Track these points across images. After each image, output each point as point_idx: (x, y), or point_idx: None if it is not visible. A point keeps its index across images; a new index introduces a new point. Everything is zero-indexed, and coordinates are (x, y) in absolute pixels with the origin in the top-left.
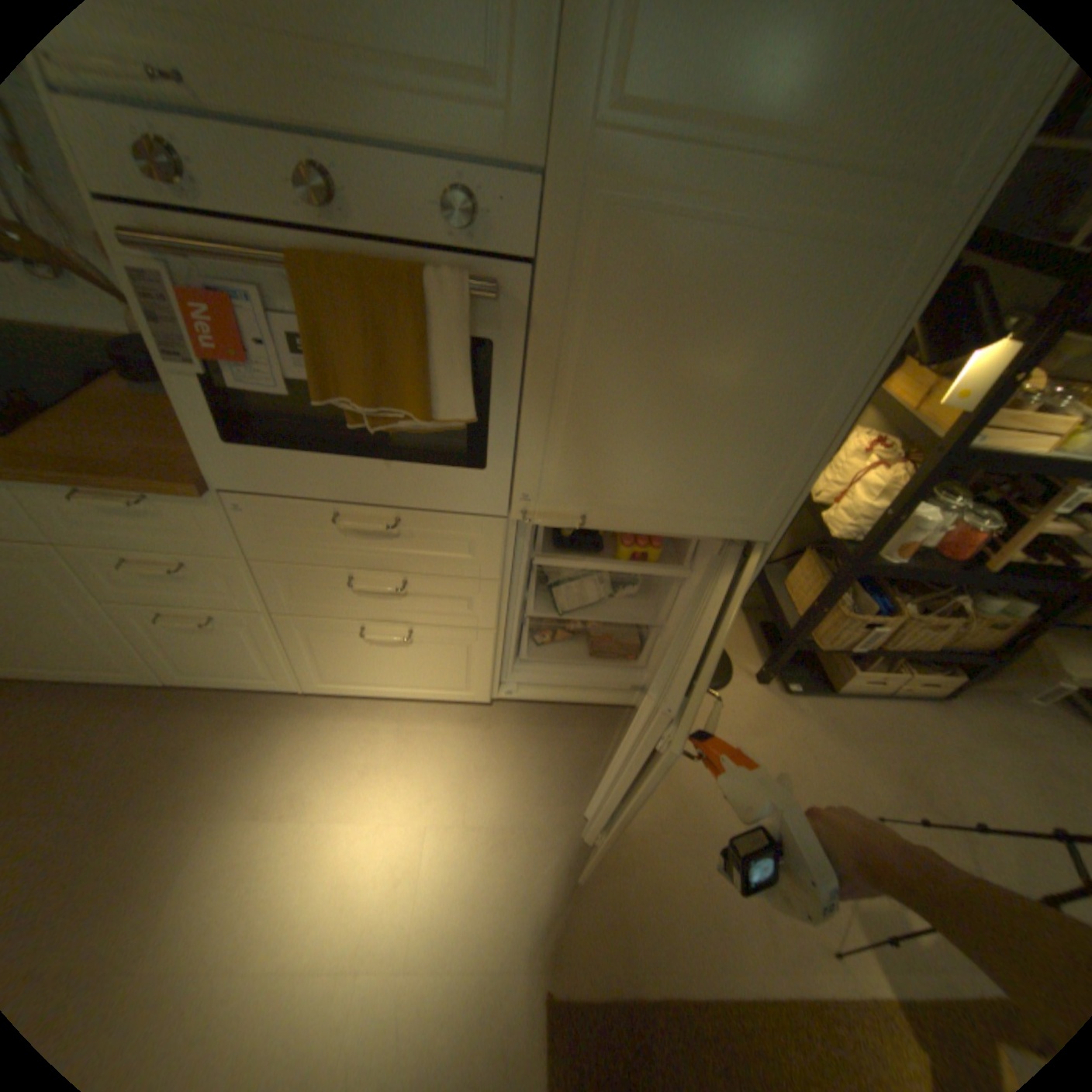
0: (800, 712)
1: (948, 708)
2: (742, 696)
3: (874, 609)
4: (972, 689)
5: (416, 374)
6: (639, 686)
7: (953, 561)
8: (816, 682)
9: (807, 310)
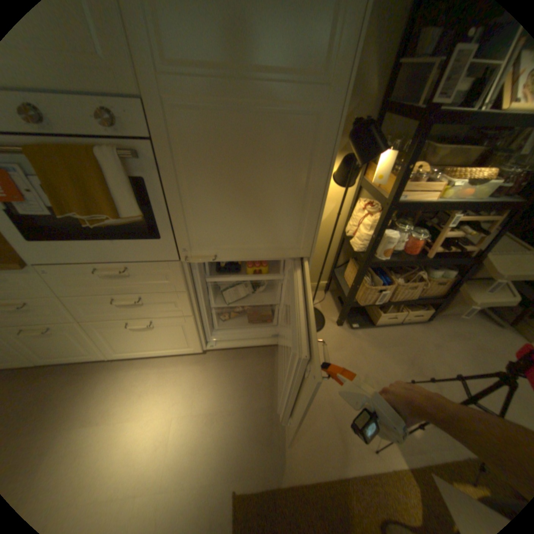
0: (358, 336)
1: (428, 325)
2: (329, 333)
3: (381, 283)
4: (438, 315)
5: (103, 197)
6: (271, 334)
7: (411, 255)
8: (365, 321)
9: (285, 146)
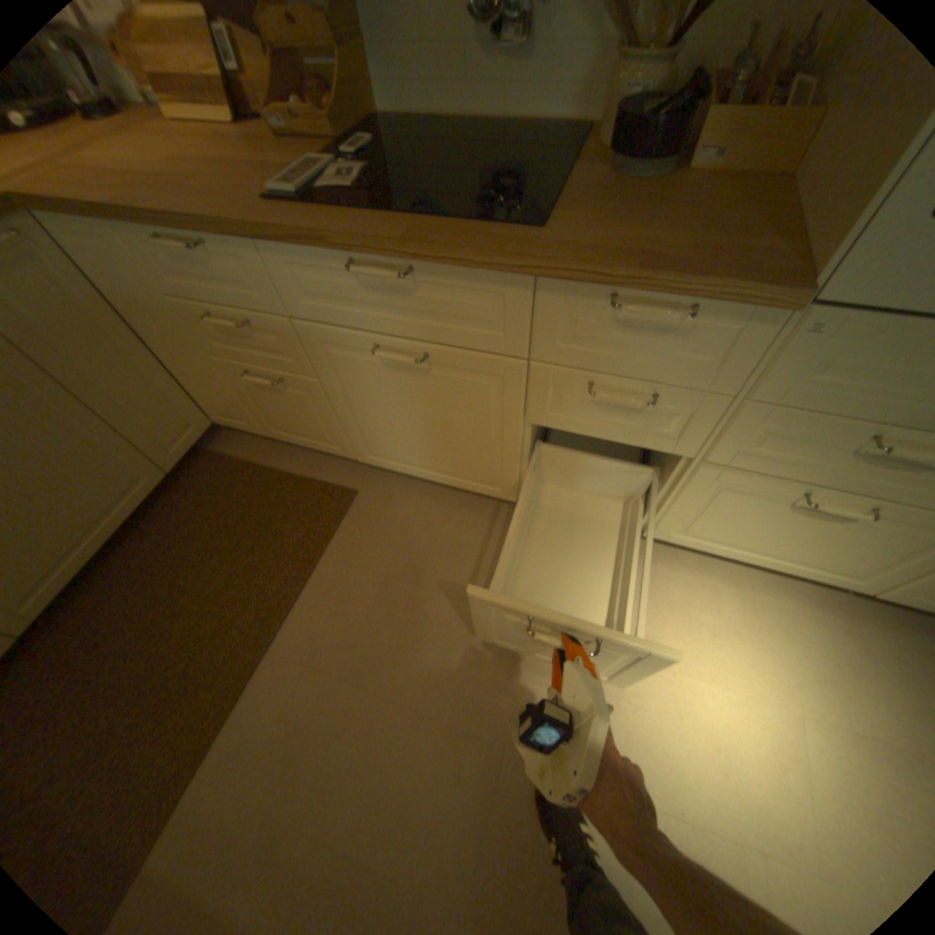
0: None
1: None
2: None
3: None
4: None
5: None
6: None
7: None
8: None
9: None
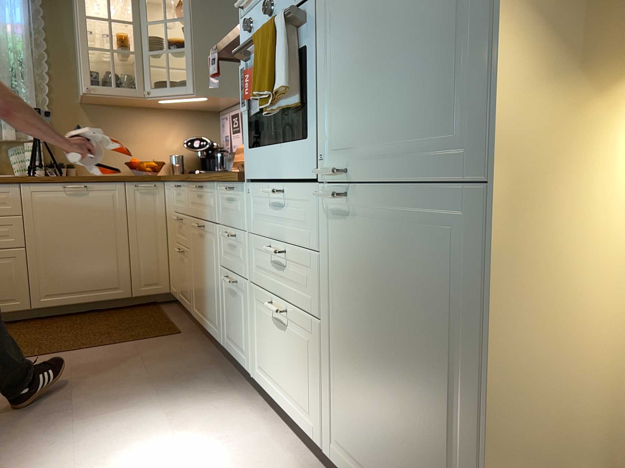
0: None
1: None
2: None
3: None
4: None
5: (272, 68)
6: None
7: None
8: None
9: None
